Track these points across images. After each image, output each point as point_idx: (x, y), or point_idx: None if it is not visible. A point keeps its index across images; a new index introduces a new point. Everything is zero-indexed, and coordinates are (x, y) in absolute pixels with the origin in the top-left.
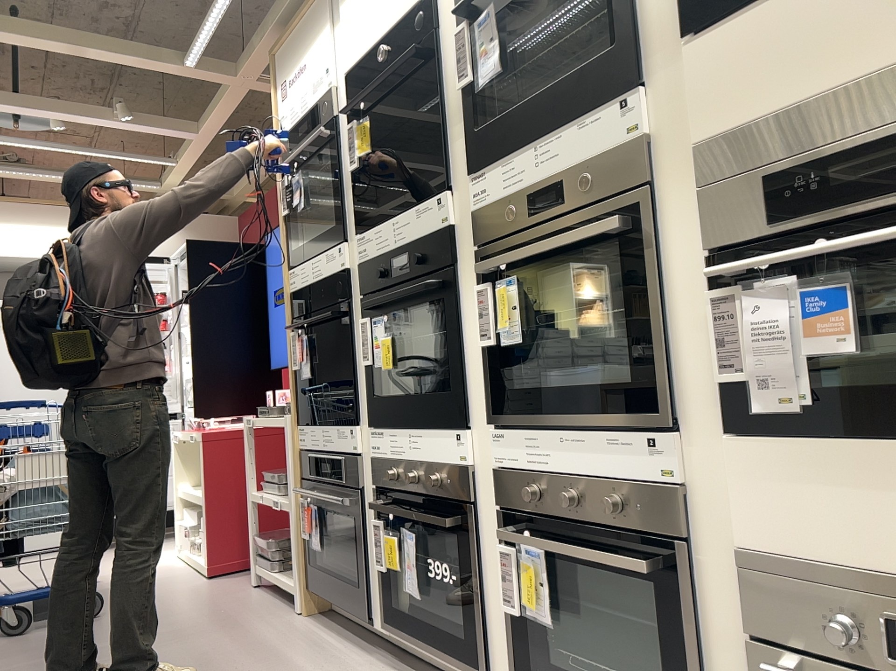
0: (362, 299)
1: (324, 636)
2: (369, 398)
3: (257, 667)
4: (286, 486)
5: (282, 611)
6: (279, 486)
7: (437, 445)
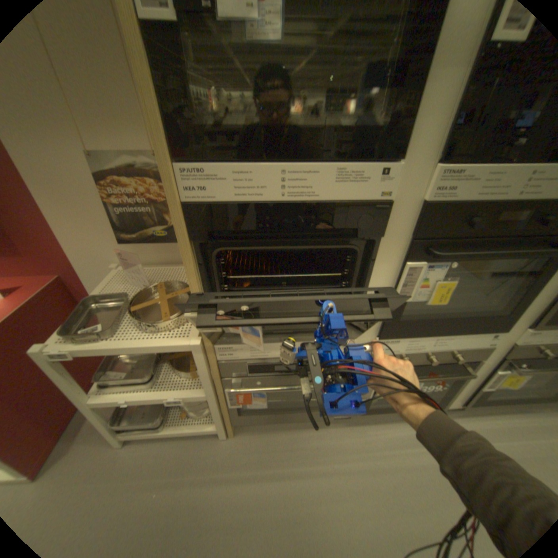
0: (418, 243)
1: (280, 441)
2: (389, 322)
3: (306, 507)
4: (151, 380)
5: (206, 449)
6: (145, 385)
7: (470, 342)
